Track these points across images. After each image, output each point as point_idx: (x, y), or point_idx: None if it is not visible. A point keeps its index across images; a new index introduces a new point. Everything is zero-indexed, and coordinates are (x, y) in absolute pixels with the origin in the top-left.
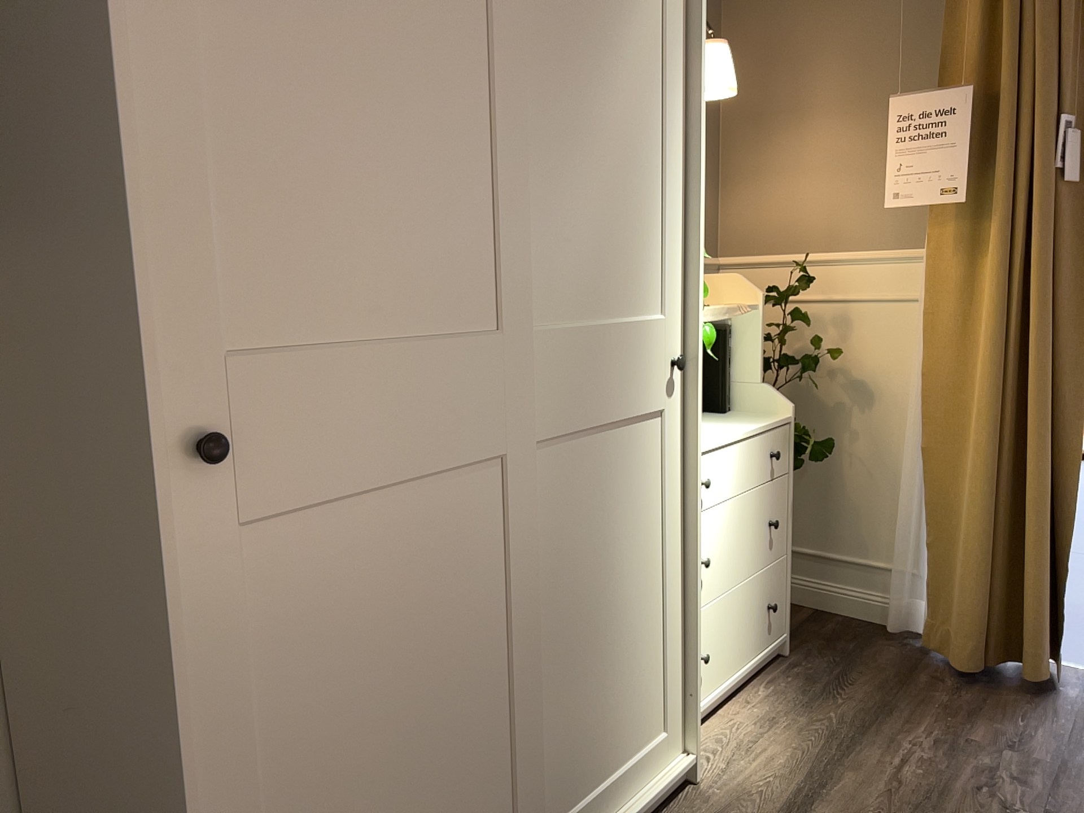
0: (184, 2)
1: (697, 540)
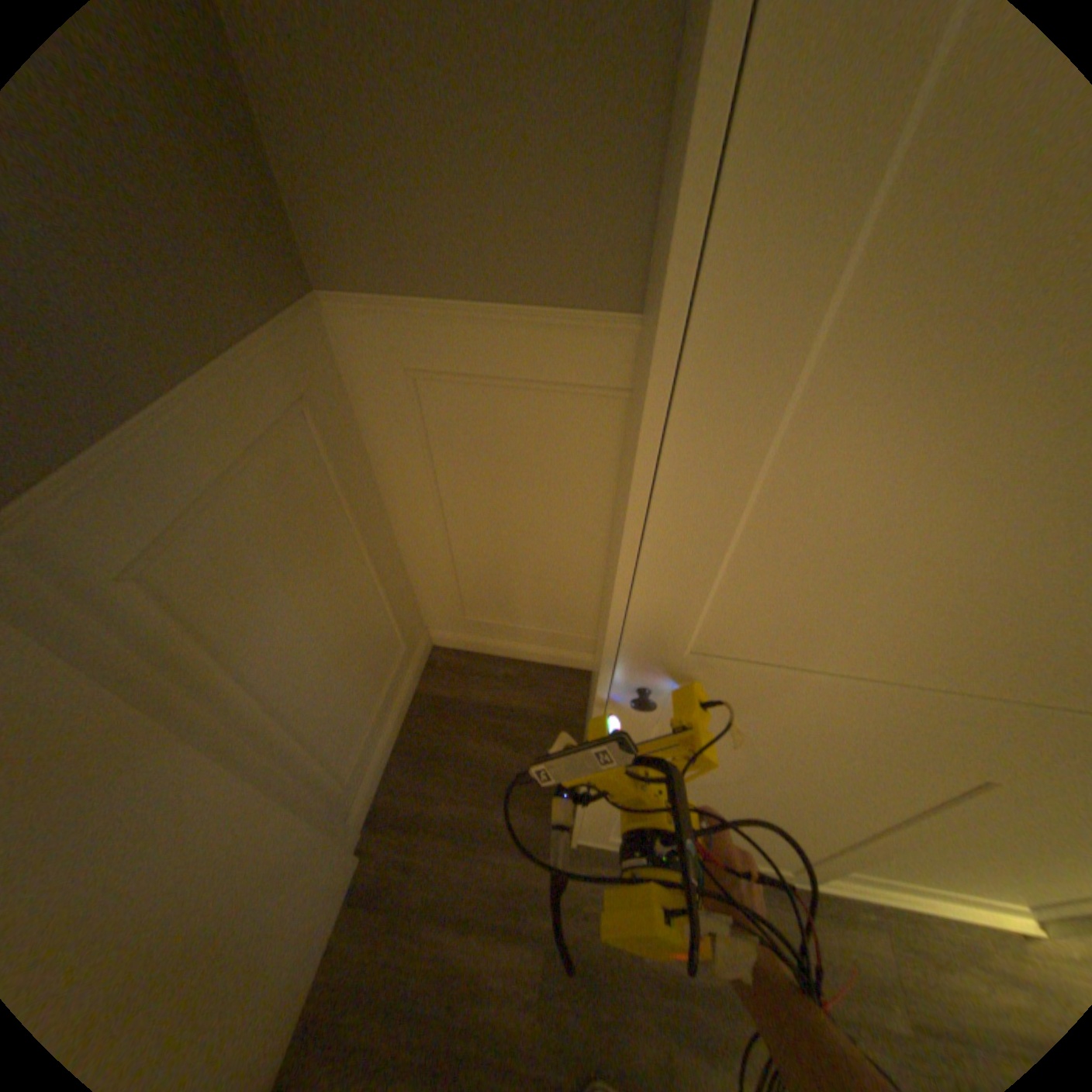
0: (789, 333)
1: None
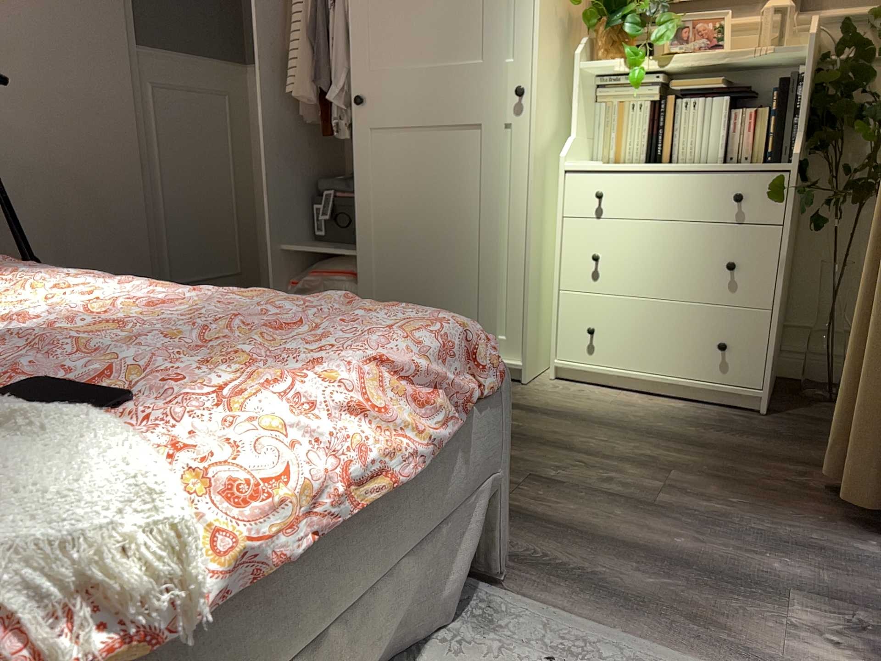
0: None
1: (530, 218)
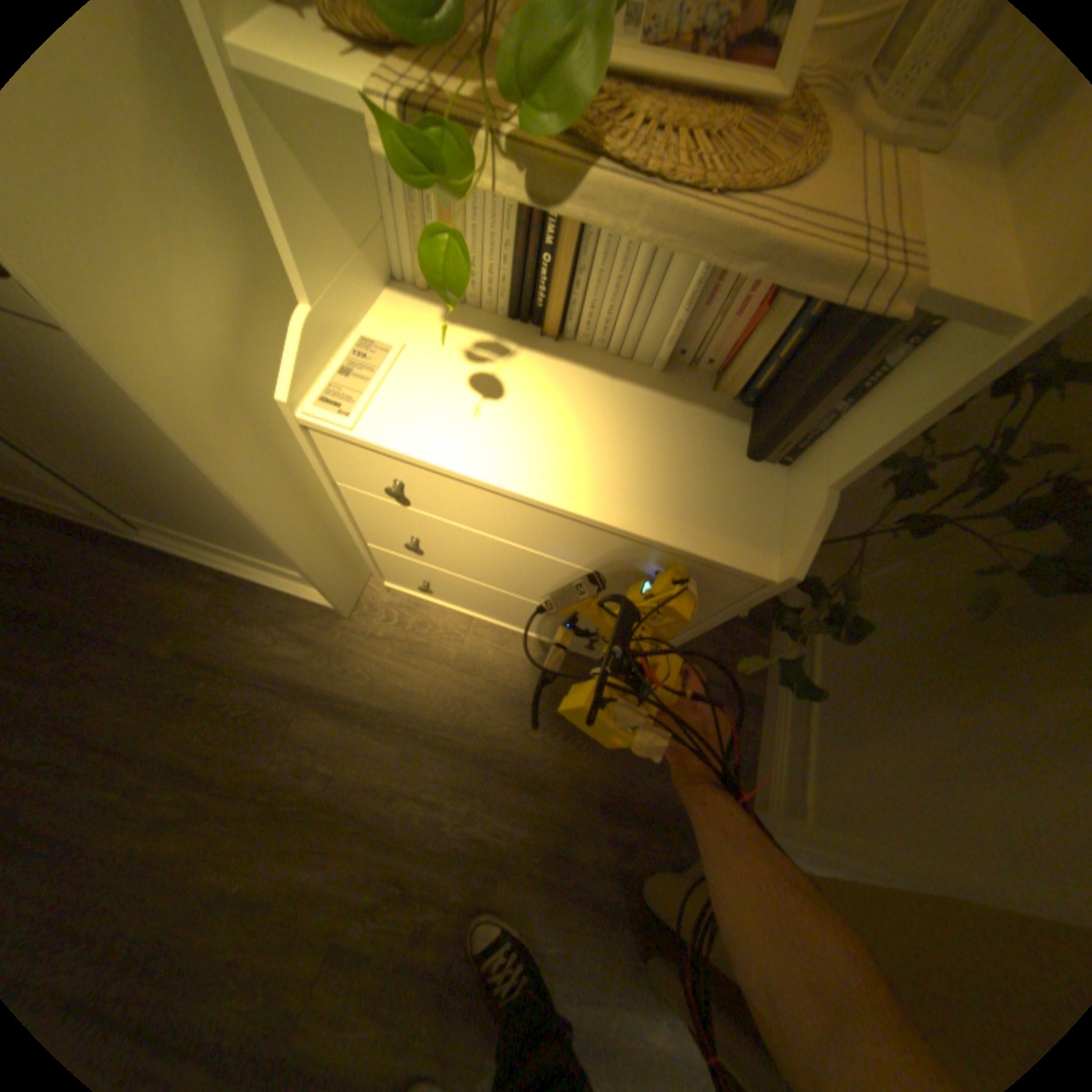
0: None
1: (255, 515)
